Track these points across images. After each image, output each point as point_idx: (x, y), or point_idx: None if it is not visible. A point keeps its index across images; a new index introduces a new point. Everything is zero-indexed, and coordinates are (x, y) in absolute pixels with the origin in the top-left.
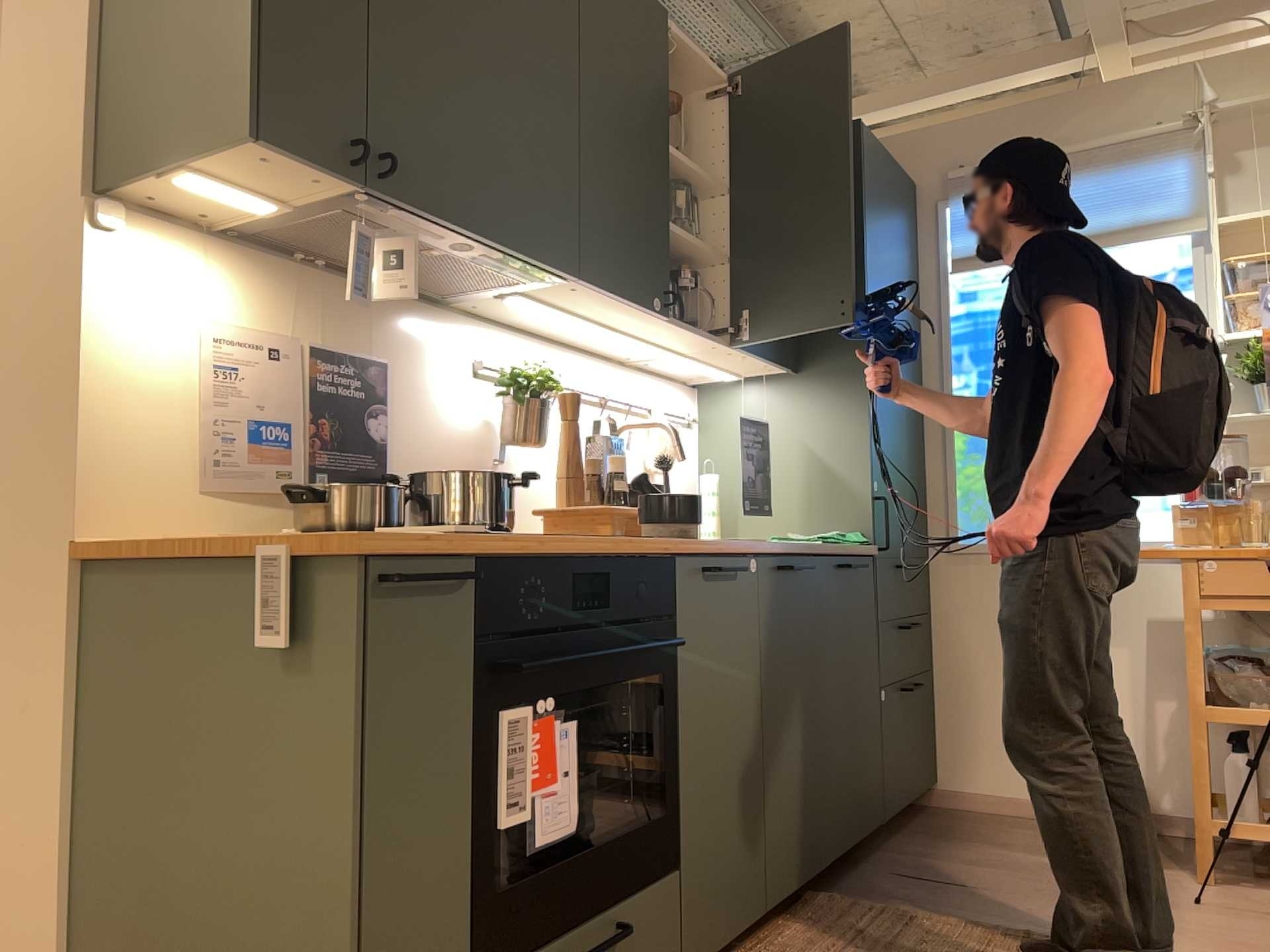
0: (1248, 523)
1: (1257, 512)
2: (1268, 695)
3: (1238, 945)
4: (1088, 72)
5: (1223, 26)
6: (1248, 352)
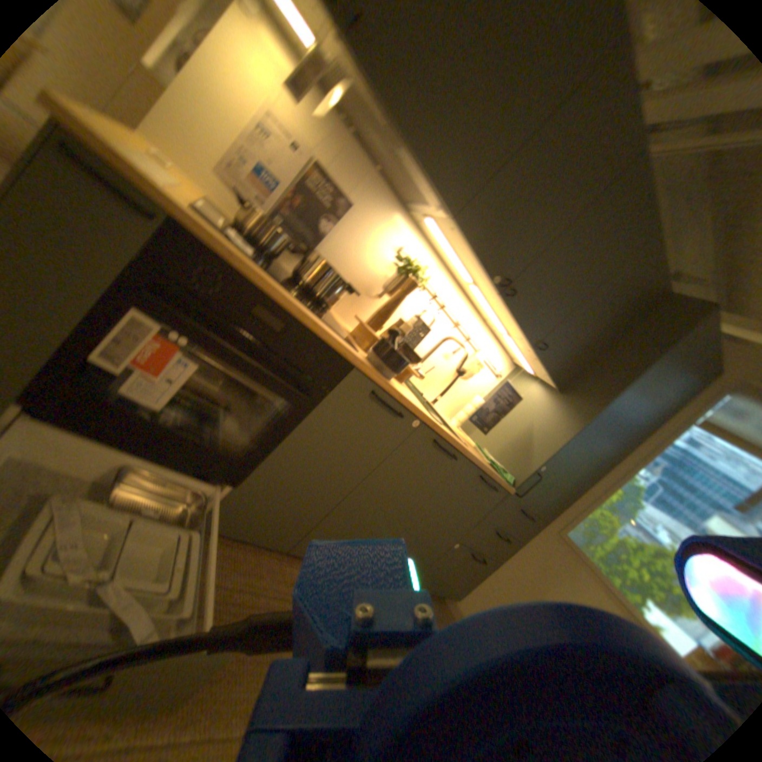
0: None
1: None
2: None
3: None
4: None
5: None
6: None
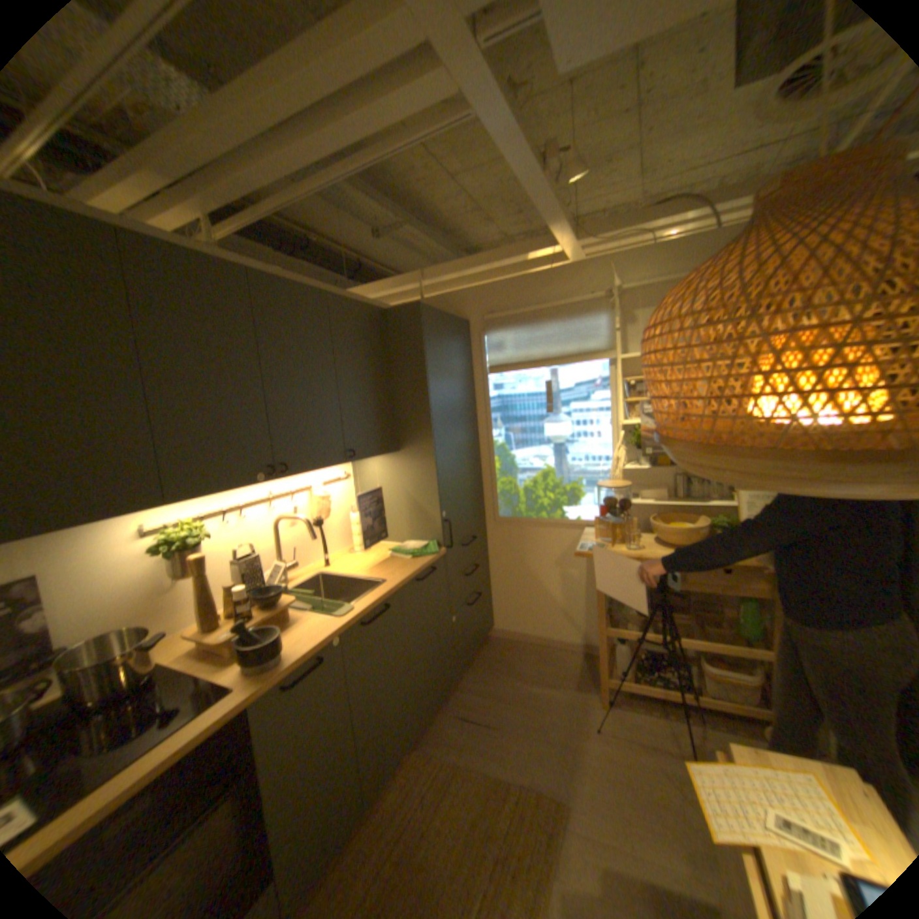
0: (630, 532)
1: (635, 525)
2: (636, 623)
3: (610, 780)
4: (559, 252)
5: (628, 233)
6: (637, 426)
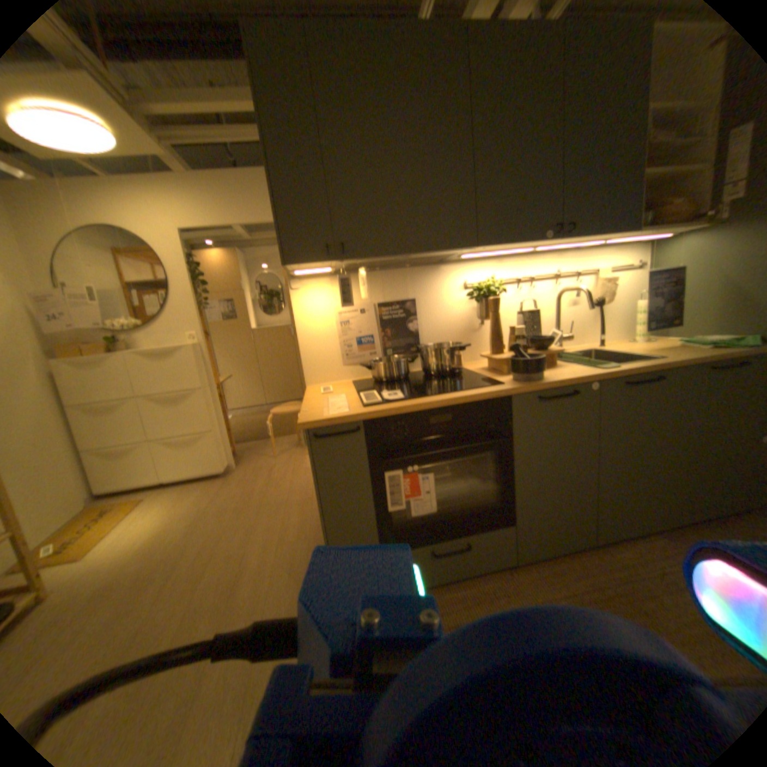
0: None
1: None
2: None
3: None
4: None
5: None
6: None
